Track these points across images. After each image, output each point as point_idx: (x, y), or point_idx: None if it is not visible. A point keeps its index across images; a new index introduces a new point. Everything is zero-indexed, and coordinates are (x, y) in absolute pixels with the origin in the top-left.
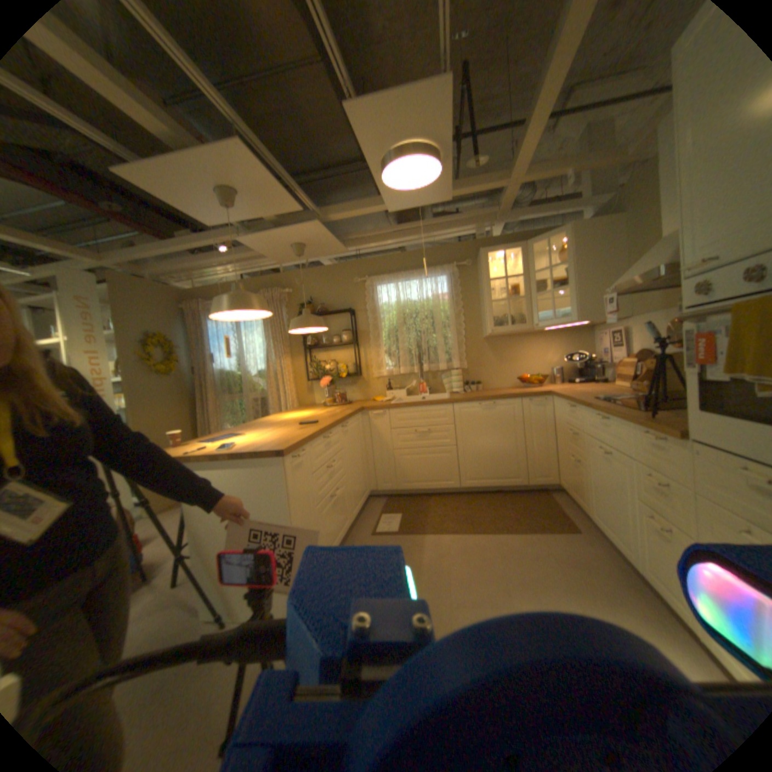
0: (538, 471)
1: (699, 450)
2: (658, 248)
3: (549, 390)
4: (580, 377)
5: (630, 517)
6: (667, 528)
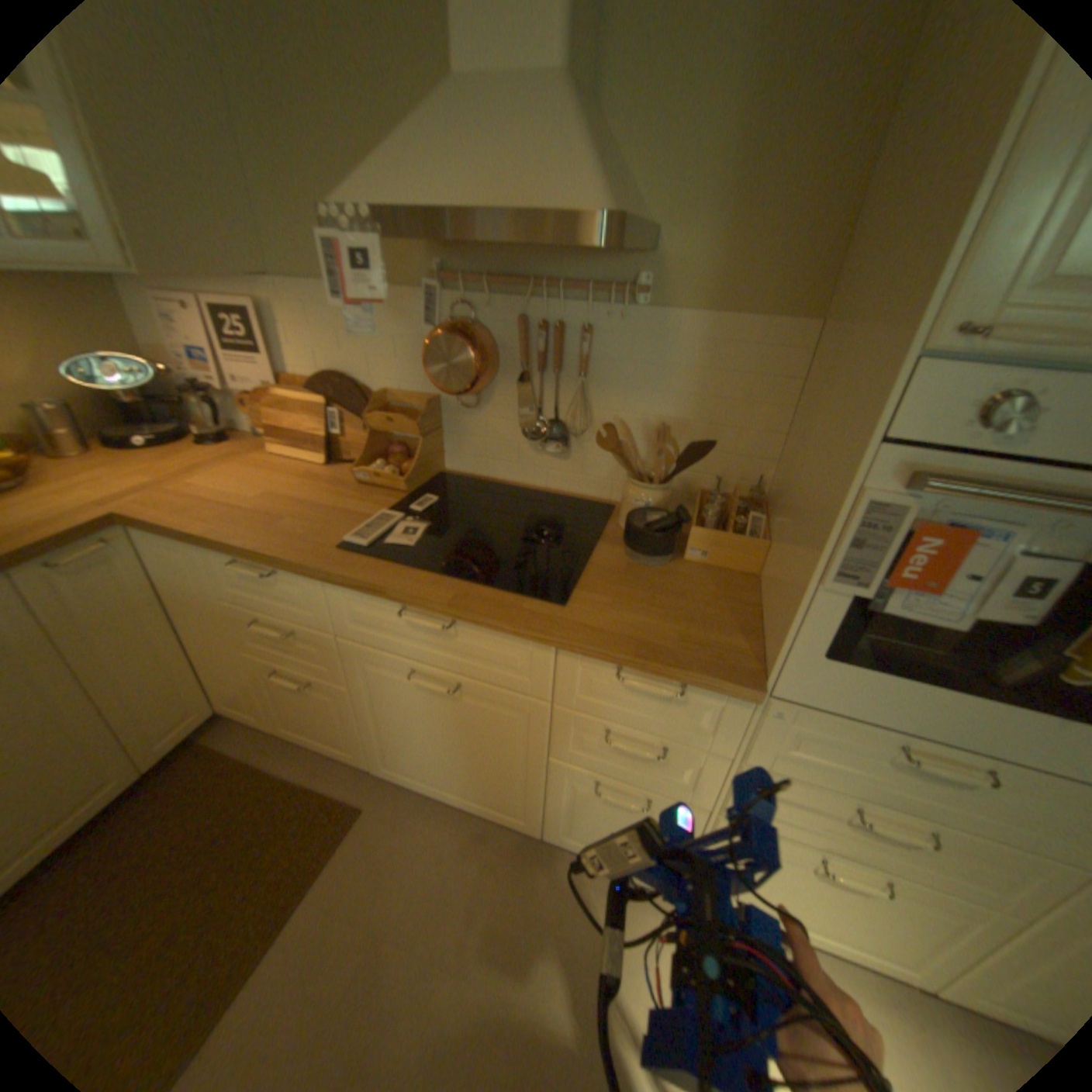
0: (155, 727)
1: (795, 713)
2: (489, 113)
3: (101, 509)
4: (131, 423)
5: (524, 778)
6: (647, 799)
